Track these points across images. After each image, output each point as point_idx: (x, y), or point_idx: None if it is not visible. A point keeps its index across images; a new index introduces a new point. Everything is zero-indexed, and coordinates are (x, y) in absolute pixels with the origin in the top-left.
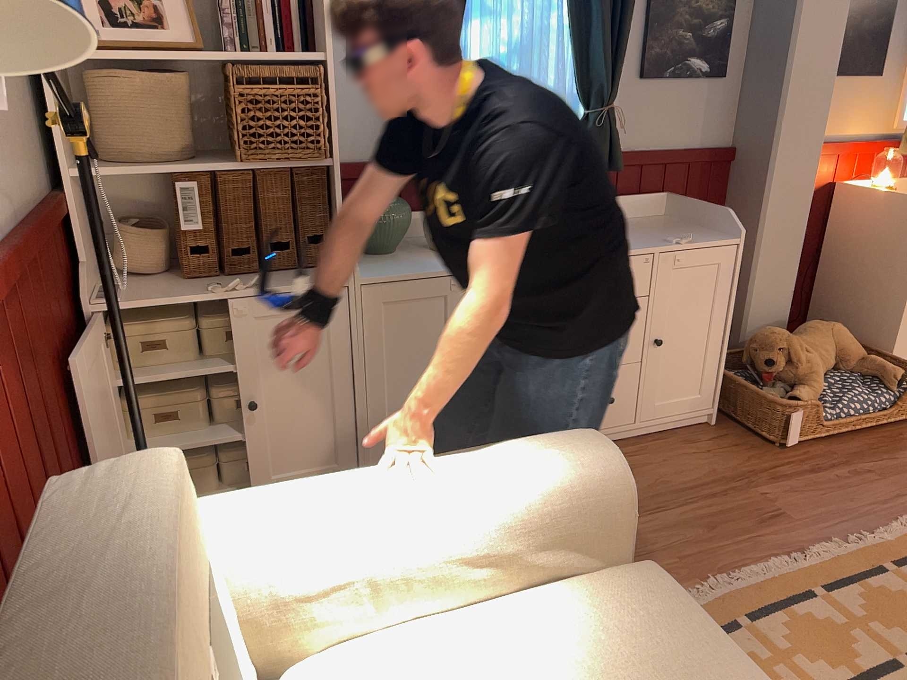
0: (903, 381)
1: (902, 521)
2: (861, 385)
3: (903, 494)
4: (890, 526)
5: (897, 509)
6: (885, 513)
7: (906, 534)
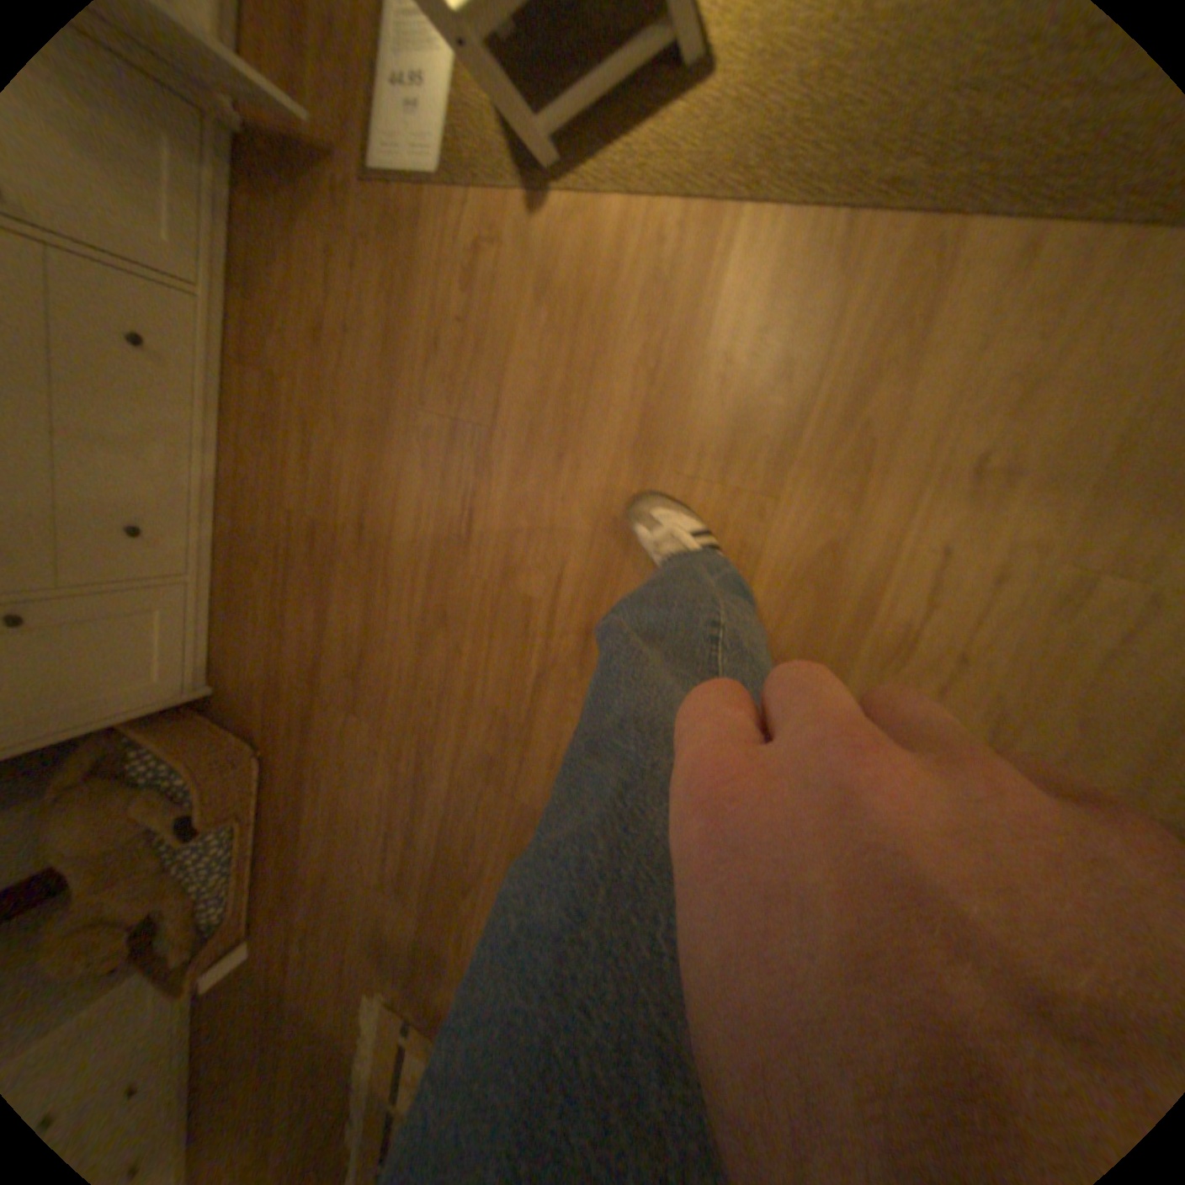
0: (180, 830)
1: (354, 1019)
2: (172, 848)
3: (332, 960)
4: (352, 1032)
5: (343, 995)
6: (341, 1008)
7: (365, 1043)
